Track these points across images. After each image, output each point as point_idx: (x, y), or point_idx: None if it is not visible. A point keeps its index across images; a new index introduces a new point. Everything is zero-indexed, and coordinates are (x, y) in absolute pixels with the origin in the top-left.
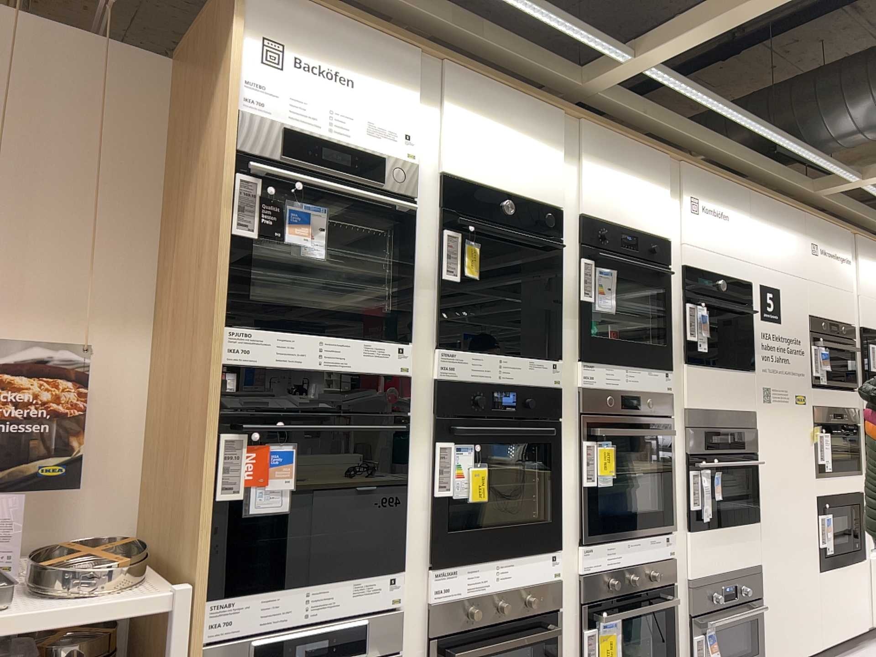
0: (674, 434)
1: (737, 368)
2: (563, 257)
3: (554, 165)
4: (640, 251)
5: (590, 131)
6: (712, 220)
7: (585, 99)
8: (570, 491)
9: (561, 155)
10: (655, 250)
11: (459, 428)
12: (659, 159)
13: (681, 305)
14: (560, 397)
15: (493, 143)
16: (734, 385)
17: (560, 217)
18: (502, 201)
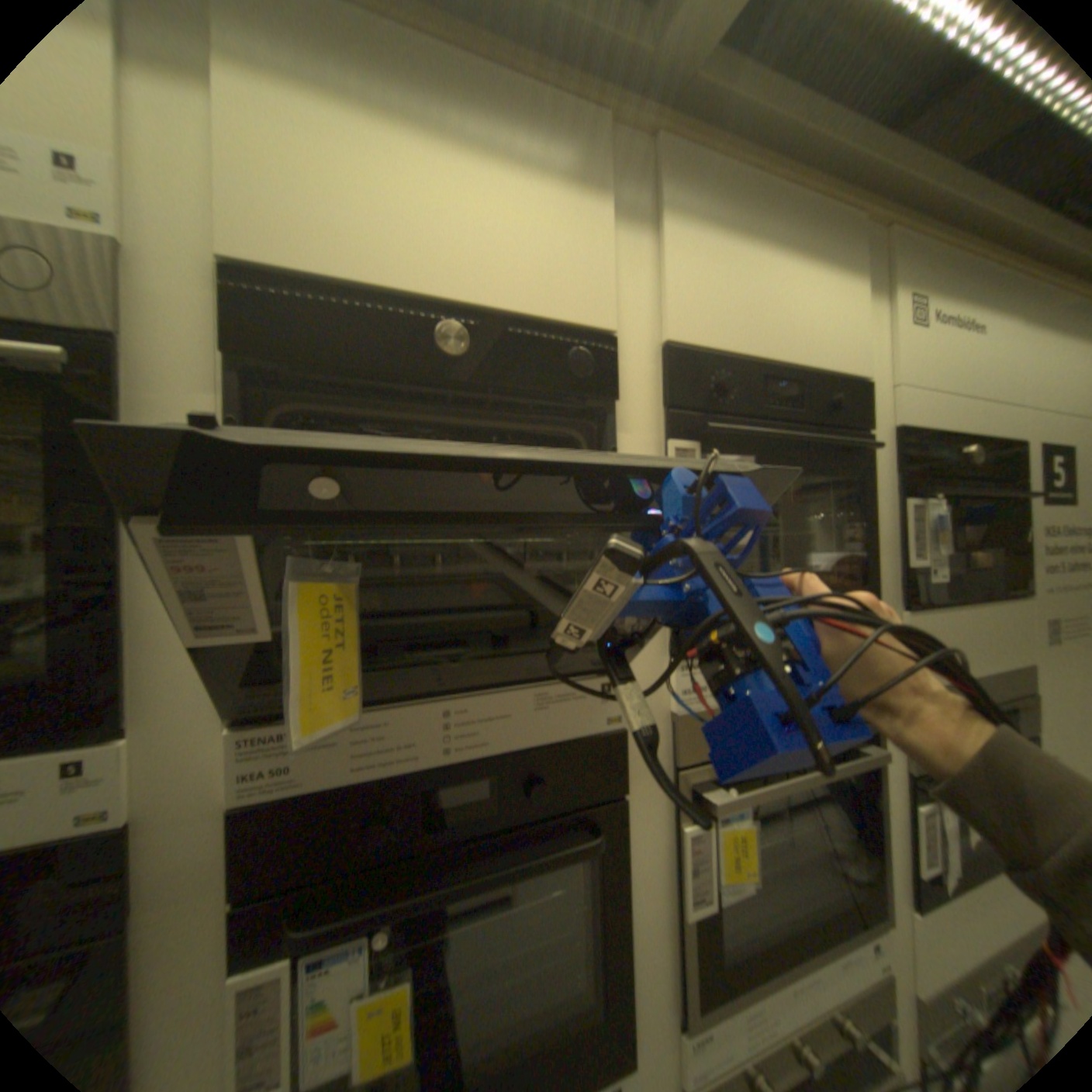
0: (891, 762)
1: (1005, 599)
2: (624, 441)
3: (589, 233)
4: (811, 408)
5: (684, 155)
6: (959, 334)
7: (674, 95)
8: (657, 934)
9: (610, 211)
10: (844, 404)
11: (293, 939)
12: (850, 219)
13: (900, 503)
14: (624, 753)
15: (397, 179)
16: (1003, 631)
17: (611, 354)
18: (436, 325)
